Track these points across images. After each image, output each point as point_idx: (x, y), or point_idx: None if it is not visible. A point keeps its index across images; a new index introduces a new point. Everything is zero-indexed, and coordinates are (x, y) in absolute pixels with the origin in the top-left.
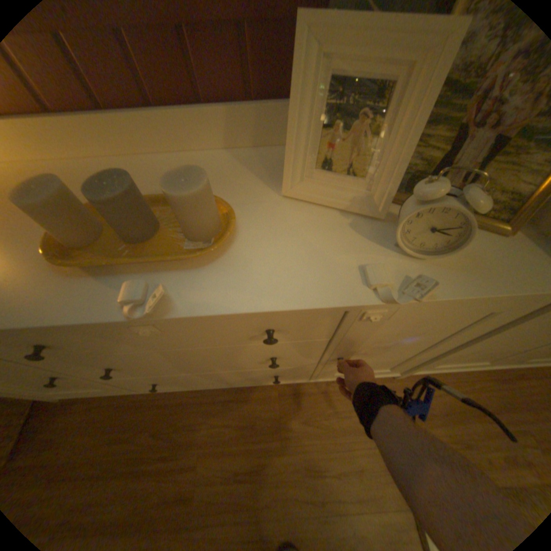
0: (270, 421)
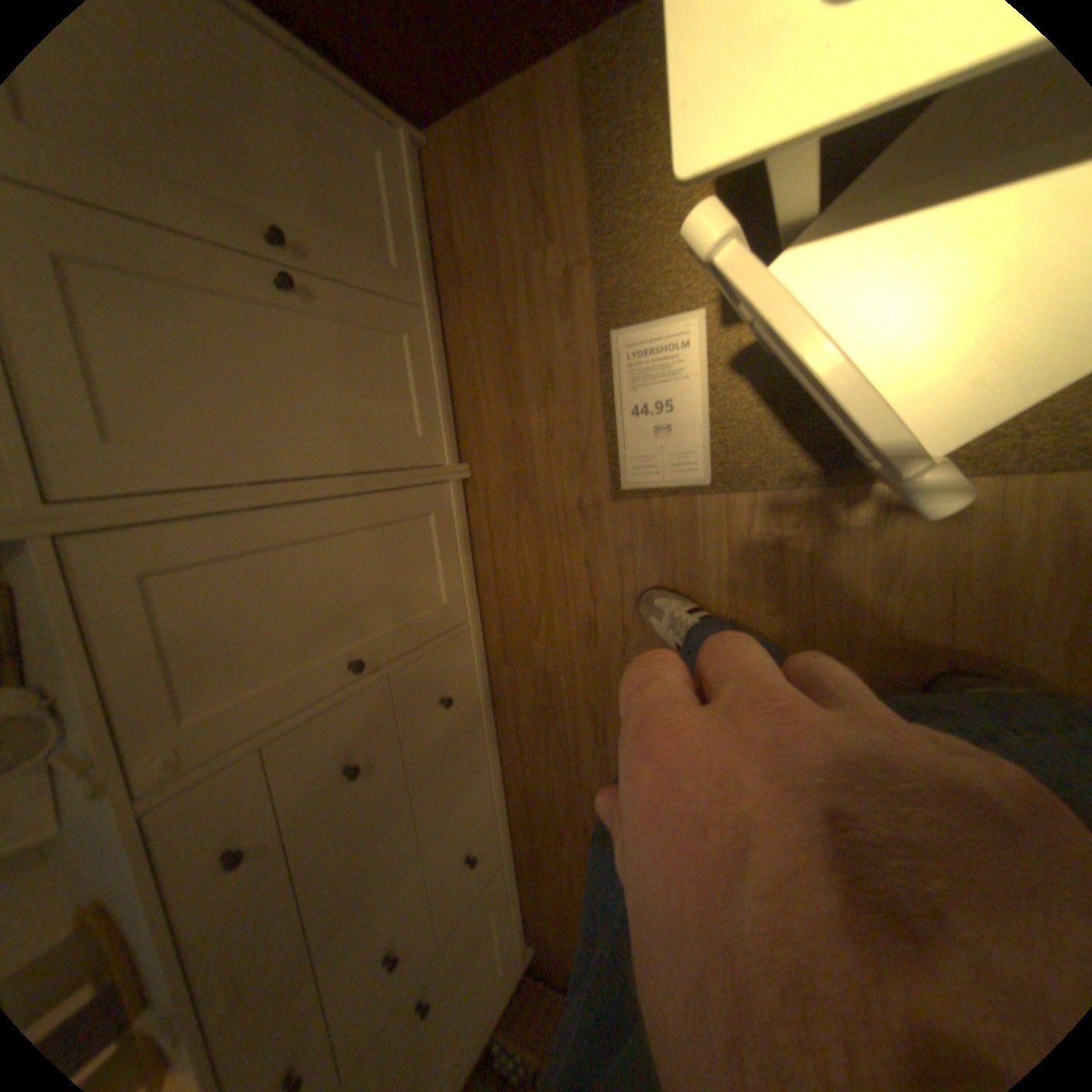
0: (527, 681)
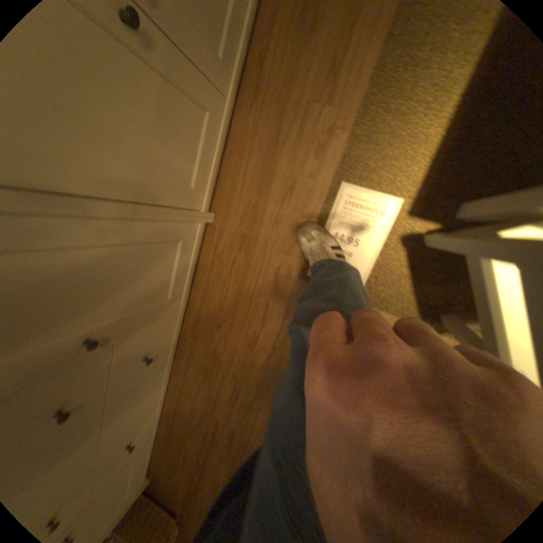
0: (203, 353)
